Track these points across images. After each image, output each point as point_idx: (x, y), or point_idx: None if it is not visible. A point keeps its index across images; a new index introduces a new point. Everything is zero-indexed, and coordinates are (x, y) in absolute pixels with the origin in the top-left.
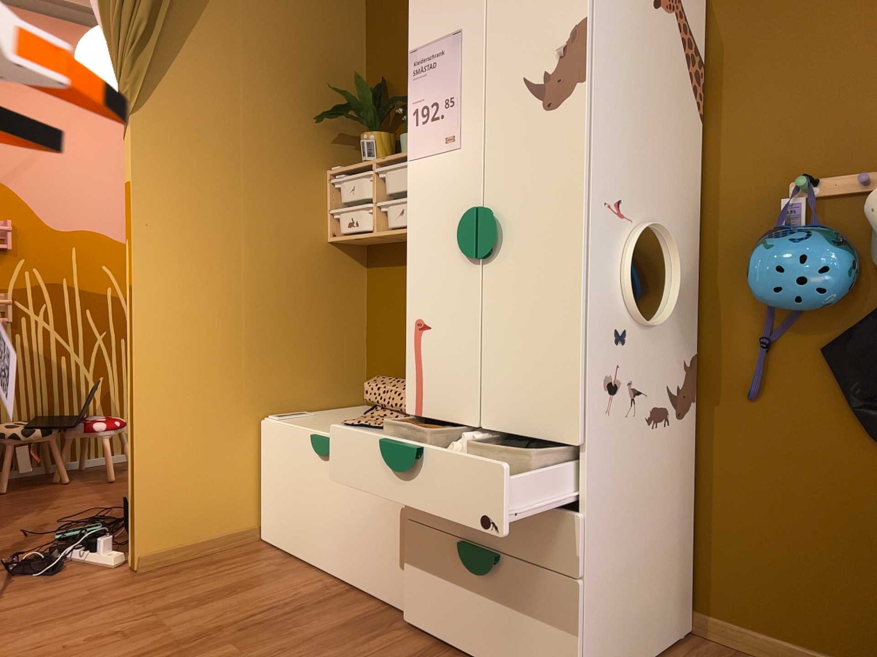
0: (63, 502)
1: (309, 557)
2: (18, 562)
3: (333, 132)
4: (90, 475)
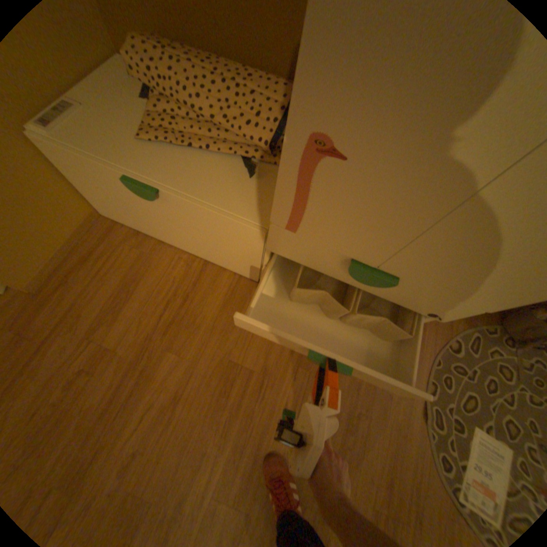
0: None
1: (159, 238)
2: None
3: None
4: None
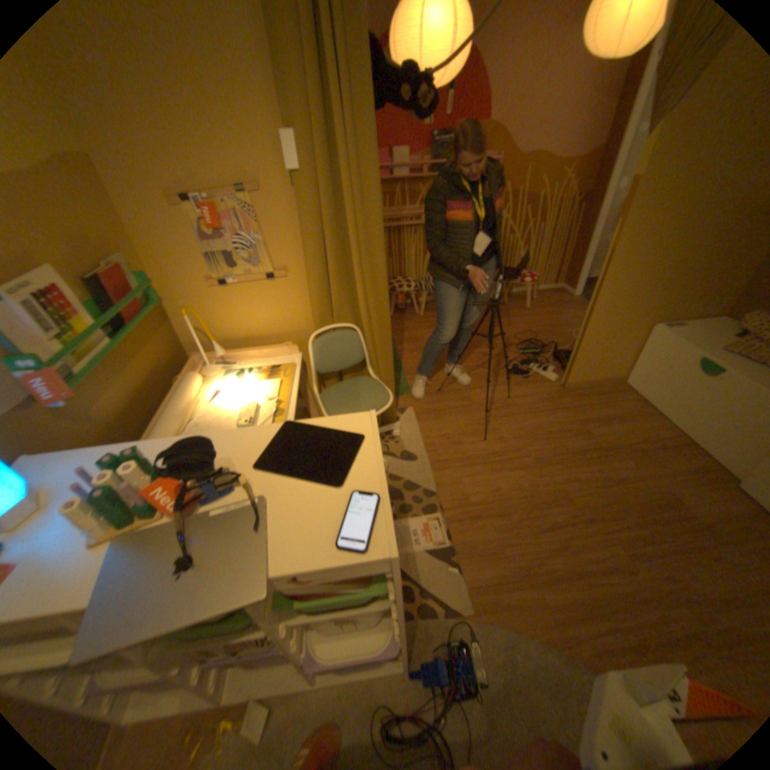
0: (510, 321)
1: (665, 411)
2: (508, 364)
3: None
4: (514, 301)
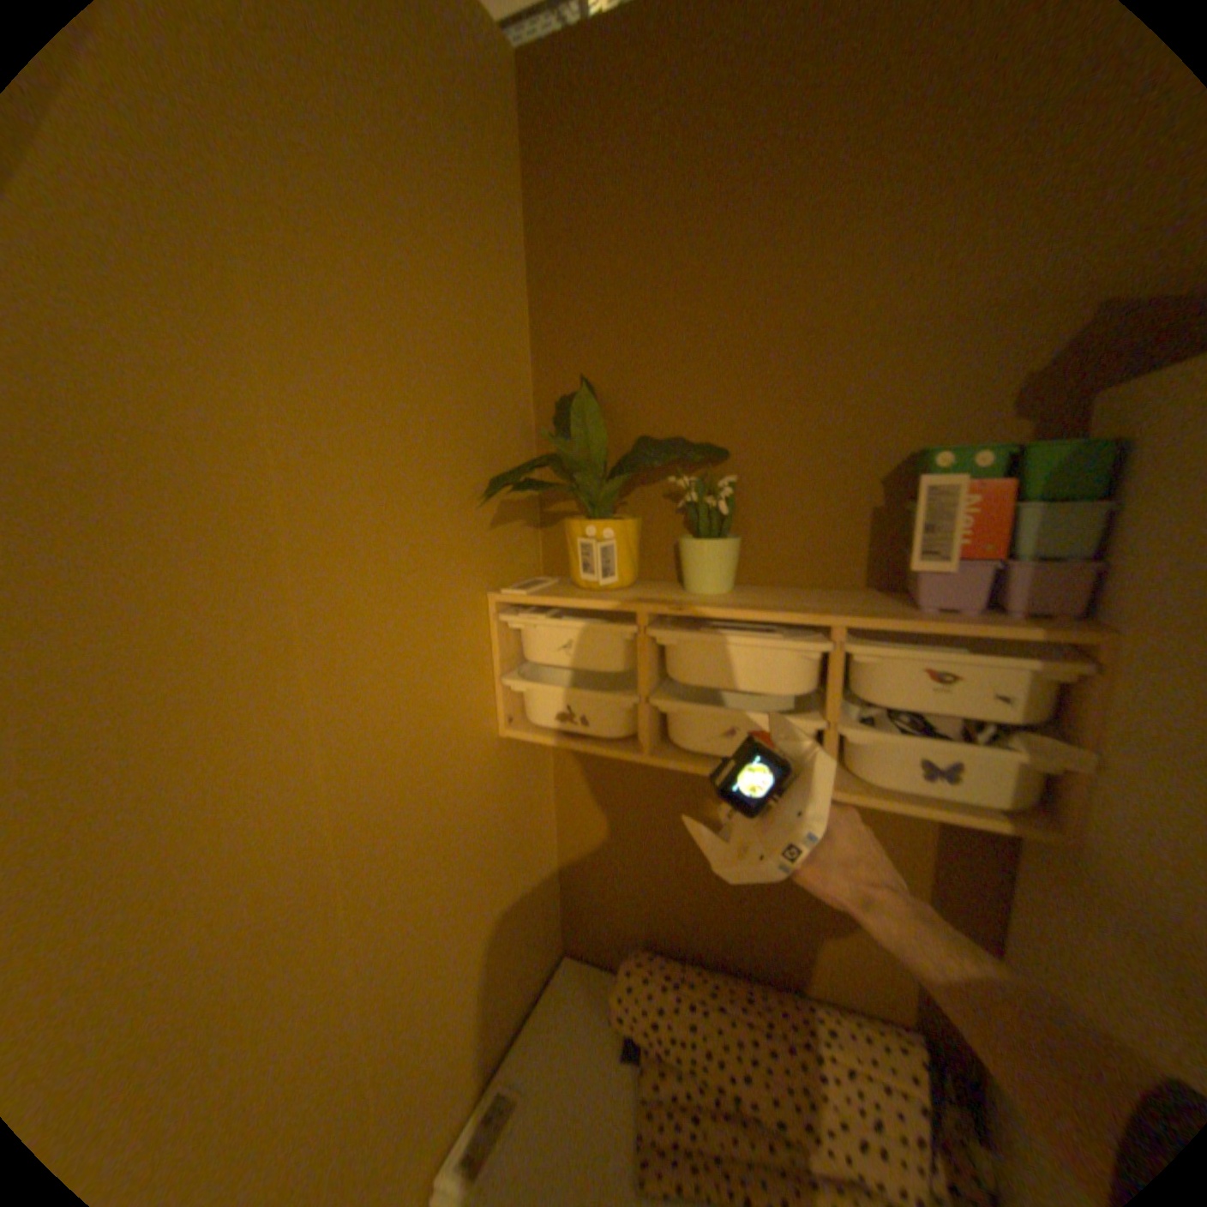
0: None
1: None
2: None
3: (492, 500)
4: None
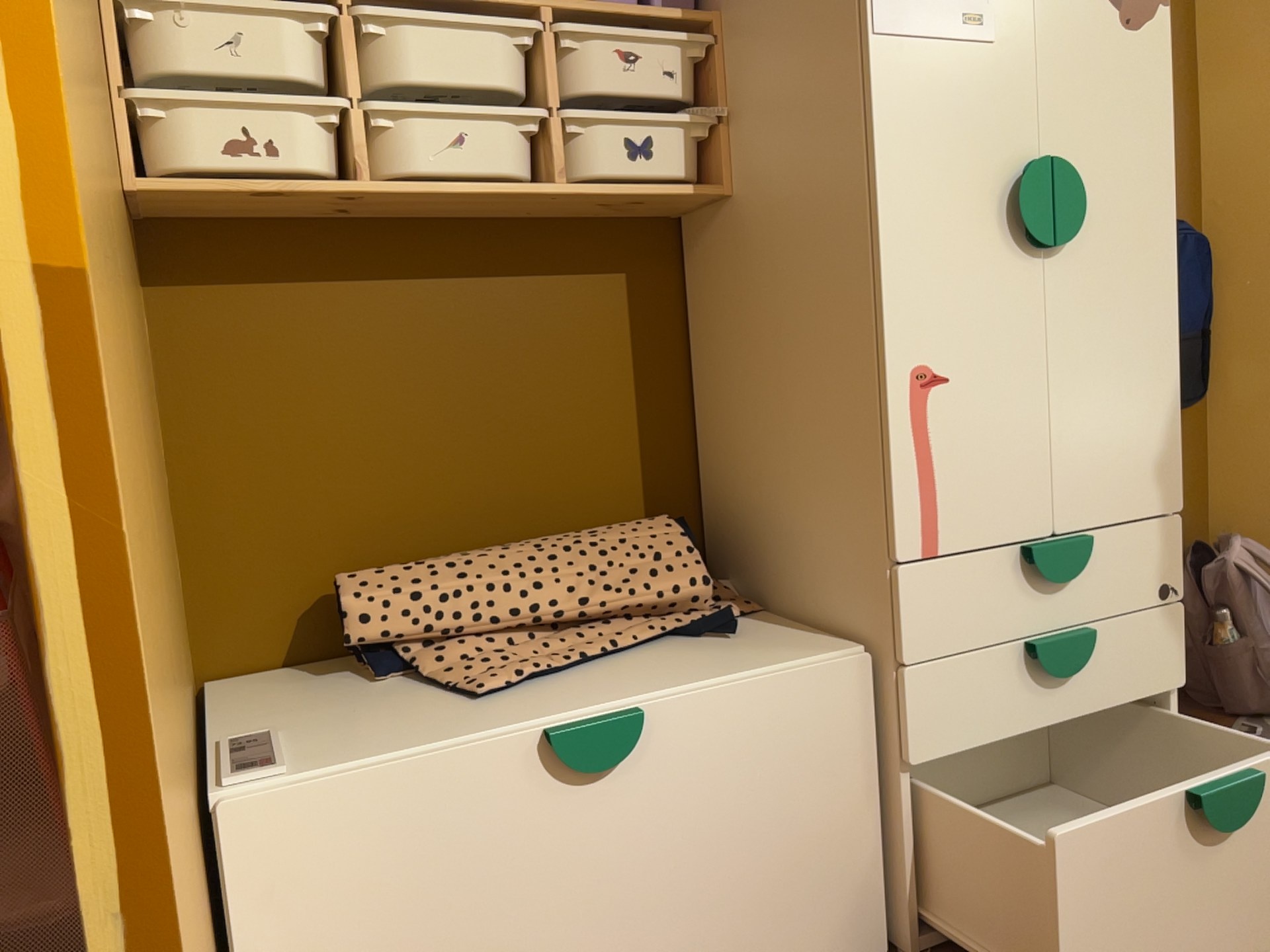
0: None
1: None
2: None
3: None
4: None
